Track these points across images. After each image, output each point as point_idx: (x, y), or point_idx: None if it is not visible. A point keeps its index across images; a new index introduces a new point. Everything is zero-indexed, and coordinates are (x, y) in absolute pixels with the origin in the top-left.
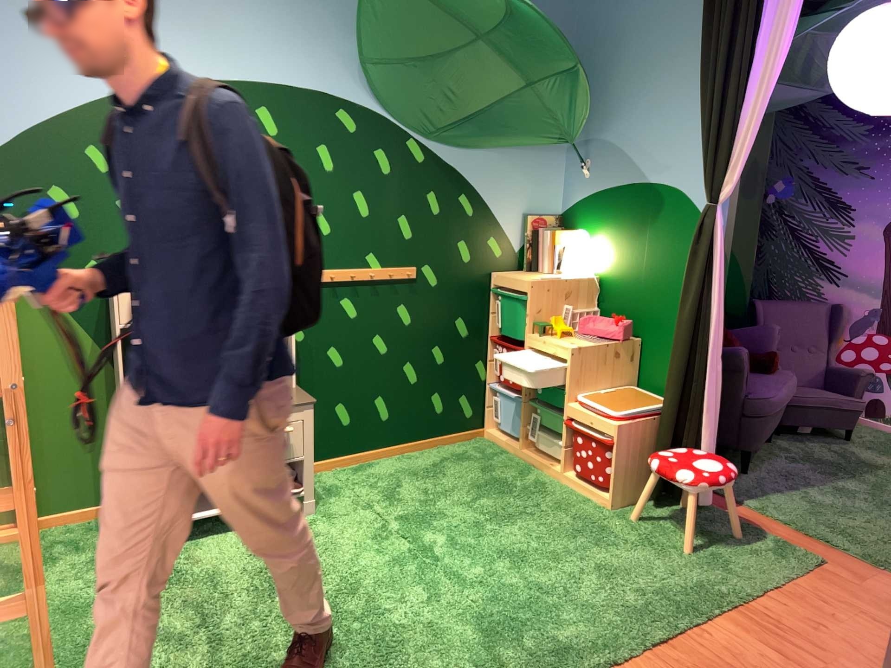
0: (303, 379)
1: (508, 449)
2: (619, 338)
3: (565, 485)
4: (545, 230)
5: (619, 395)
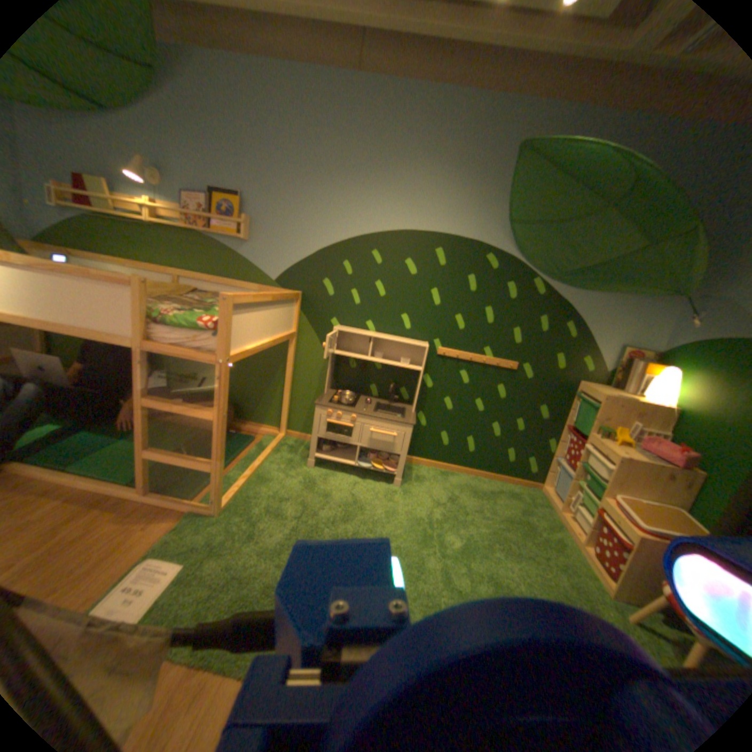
0: (422, 408)
1: (552, 506)
2: (680, 464)
3: (582, 558)
4: (640, 359)
5: (660, 511)
